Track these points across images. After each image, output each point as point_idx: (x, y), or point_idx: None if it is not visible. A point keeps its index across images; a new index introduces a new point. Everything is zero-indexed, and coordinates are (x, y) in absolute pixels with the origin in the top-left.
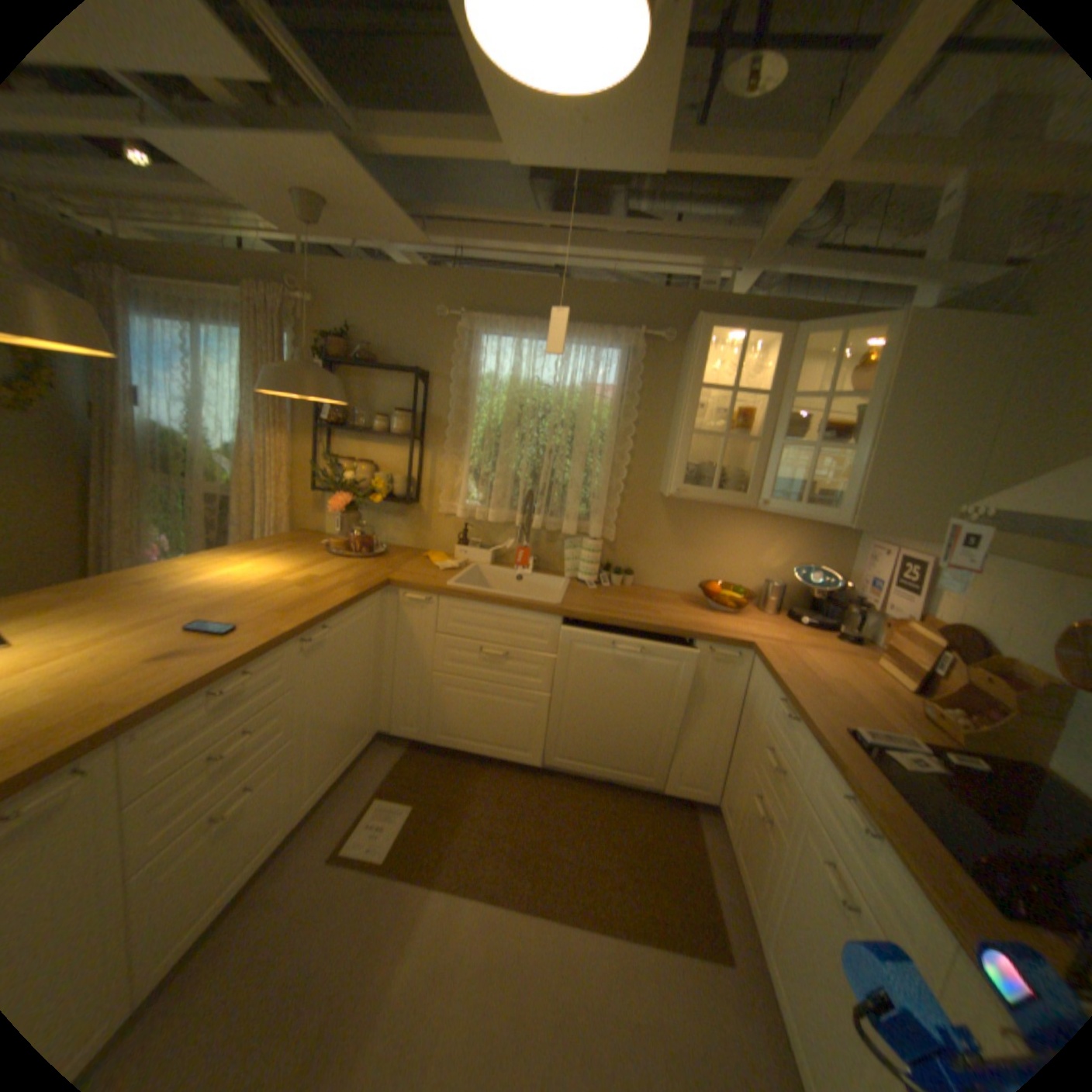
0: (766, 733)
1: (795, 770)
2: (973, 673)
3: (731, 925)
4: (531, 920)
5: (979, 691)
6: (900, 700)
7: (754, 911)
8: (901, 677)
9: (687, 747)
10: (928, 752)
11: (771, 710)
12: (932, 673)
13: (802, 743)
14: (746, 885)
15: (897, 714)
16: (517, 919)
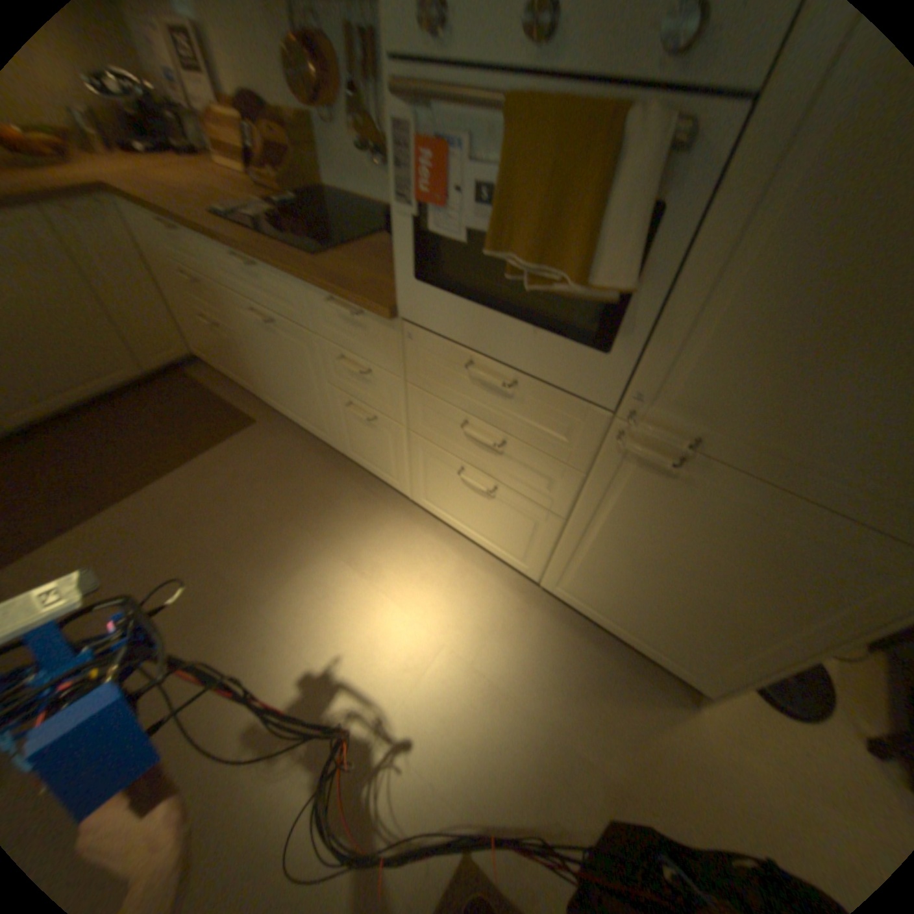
0: (163, 261)
1: (194, 269)
2: (257, 129)
3: (238, 405)
4: (102, 510)
5: (265, 142)
6: (230, 178)
7: (242, 385)
8: (224, 161)
9: (120, 320)
10: (253, 198)
11: (151, 236)
12: (238, 145)
13: (182, 242)
14: (230, 378)
15: (230, 187)
16: (90, 519)
